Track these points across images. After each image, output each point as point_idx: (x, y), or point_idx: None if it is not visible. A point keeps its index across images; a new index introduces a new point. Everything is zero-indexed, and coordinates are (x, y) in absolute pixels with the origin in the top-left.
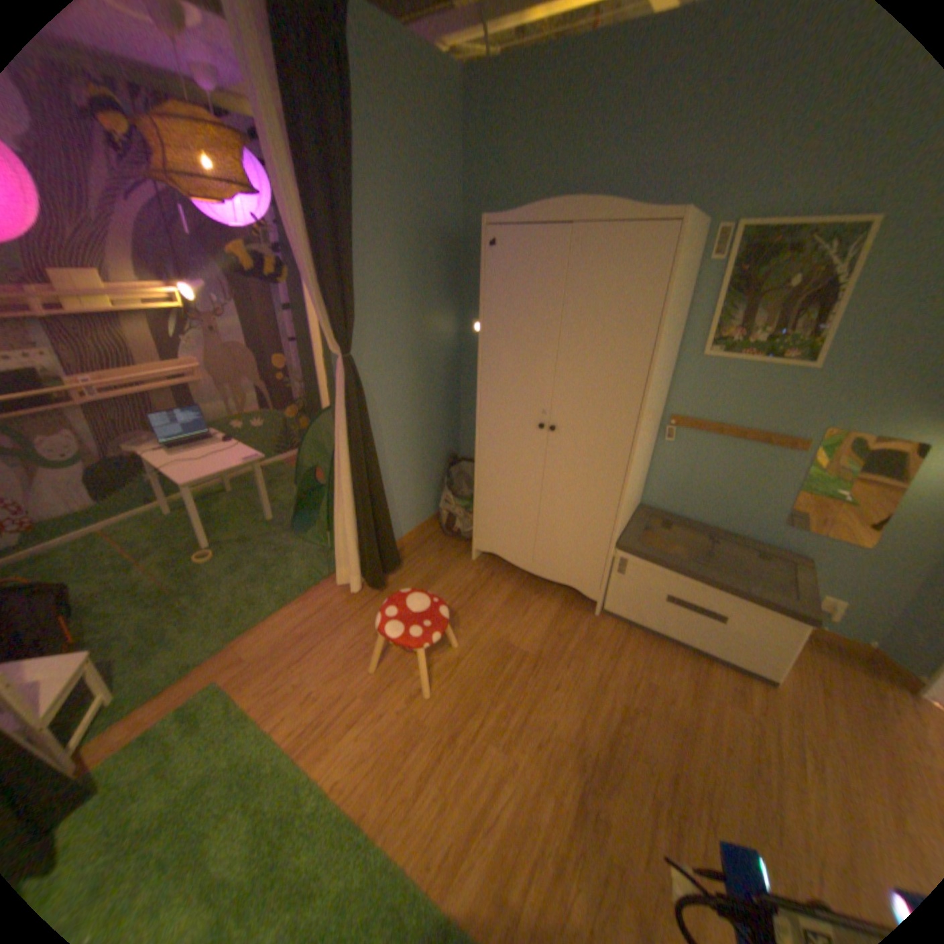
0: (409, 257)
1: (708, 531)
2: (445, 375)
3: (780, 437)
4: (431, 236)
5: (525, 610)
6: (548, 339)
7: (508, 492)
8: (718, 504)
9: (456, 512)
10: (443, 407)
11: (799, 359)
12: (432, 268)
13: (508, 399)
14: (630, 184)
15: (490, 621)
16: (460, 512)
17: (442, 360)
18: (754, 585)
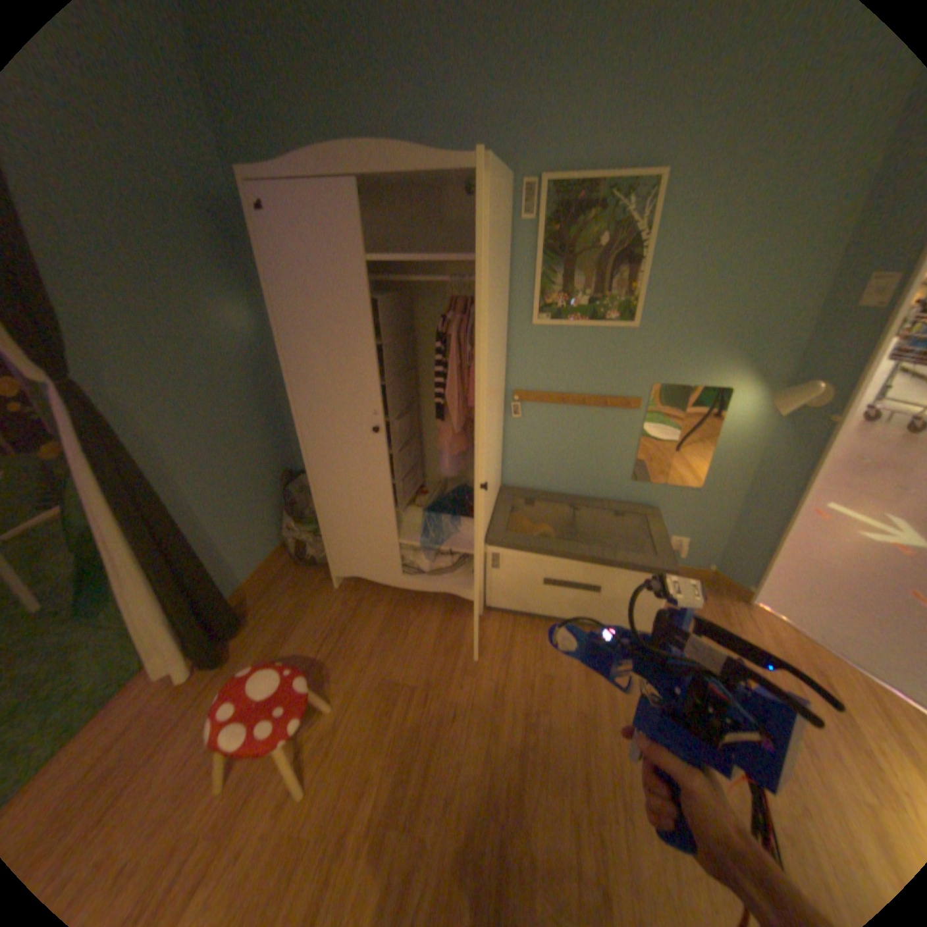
0: (151, 230)
1: (568, 501)
2: (253, 378)
3: (614, 398)
4: (181, 200)
5: (405, 633)
6: (361, 325)
7: (358, 508)
8: (571, 472)
9: (304, 538)
10: (259, 417)
11: (619, 320)
12: (195, 244)
13: (330, 403)
14: (421, 133)
15: (367, 661)
16: (308, 537)
17: (242, 360)
18: (617, 549)
